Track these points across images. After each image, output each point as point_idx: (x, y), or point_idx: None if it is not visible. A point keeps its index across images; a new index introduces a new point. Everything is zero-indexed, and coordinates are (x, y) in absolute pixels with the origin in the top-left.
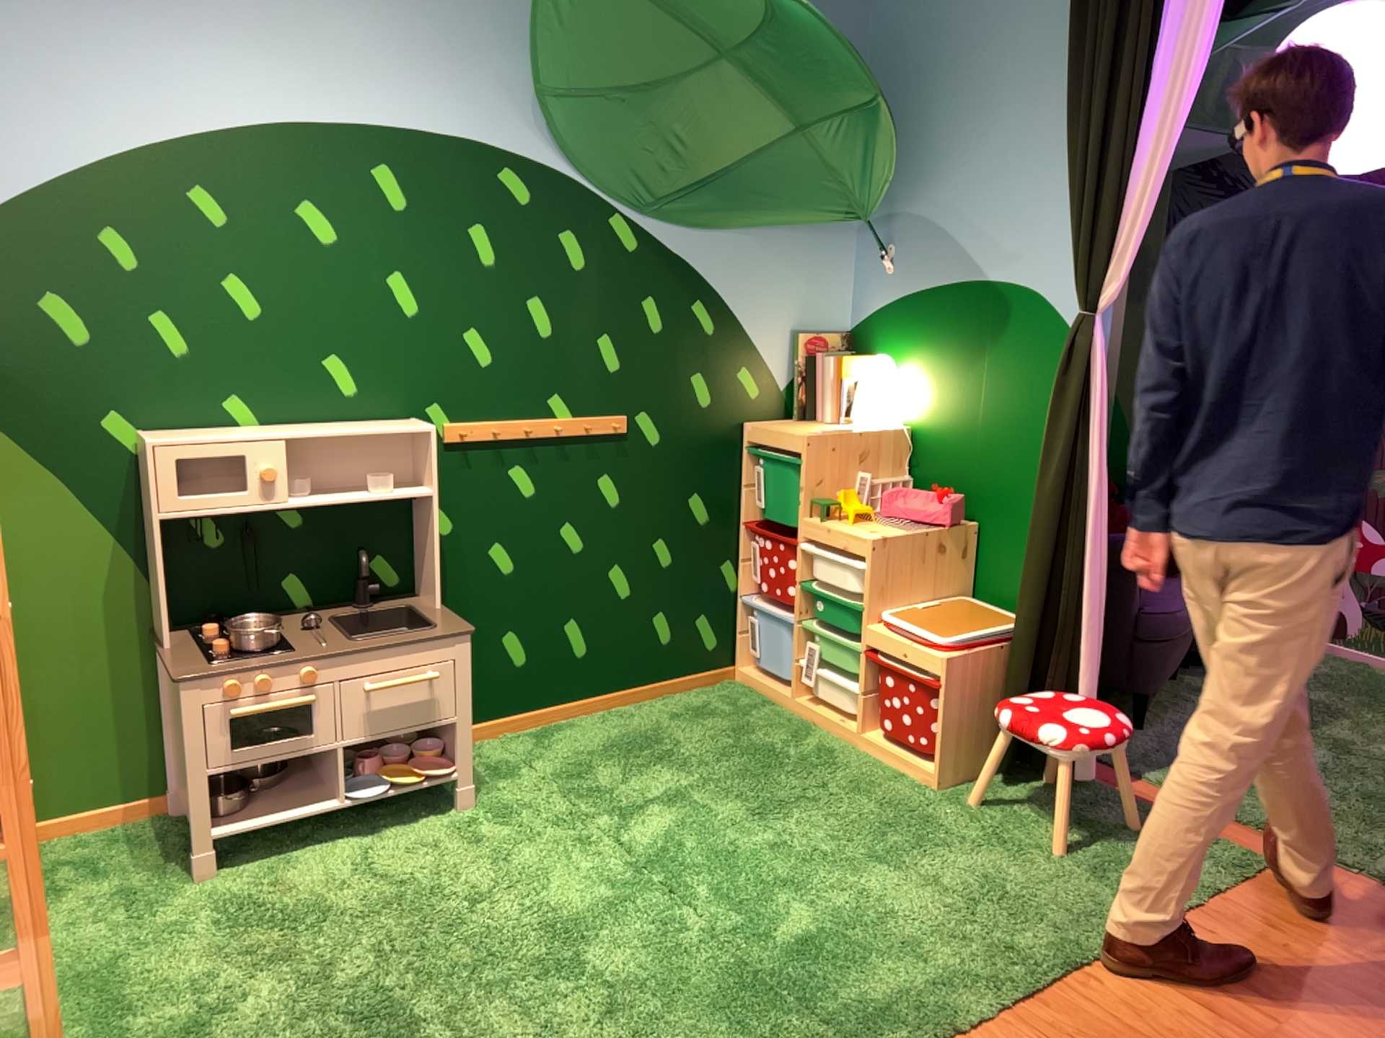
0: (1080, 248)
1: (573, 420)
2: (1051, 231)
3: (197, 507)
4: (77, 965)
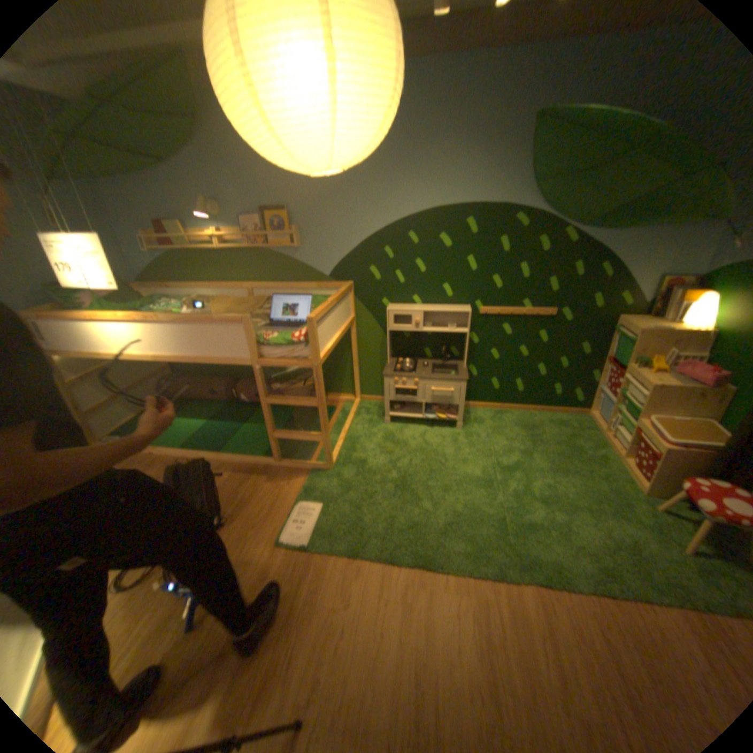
0: None
1: (531, 310)
2: None
3: (397, 328)
4: (352, 435)
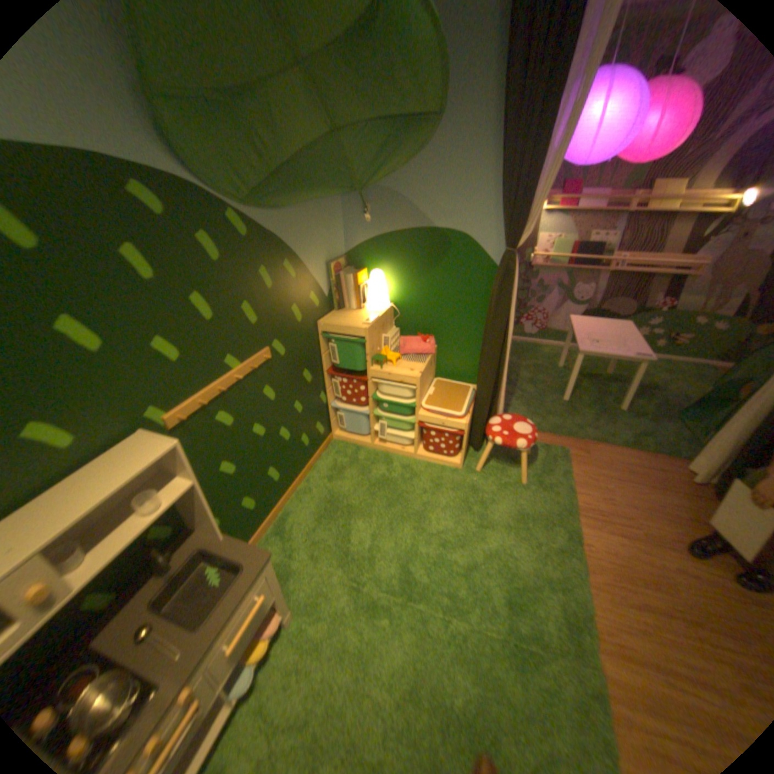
0: (513, 215)
1: (244, 366)
2: (475, 201)
3: None
4: None
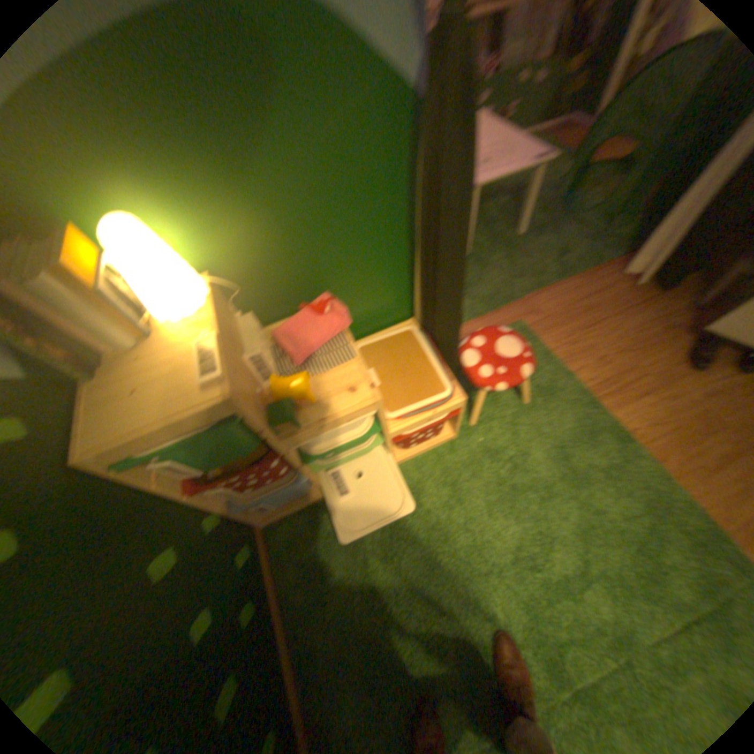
0: None
1: None
2: None
3: None
4: None
